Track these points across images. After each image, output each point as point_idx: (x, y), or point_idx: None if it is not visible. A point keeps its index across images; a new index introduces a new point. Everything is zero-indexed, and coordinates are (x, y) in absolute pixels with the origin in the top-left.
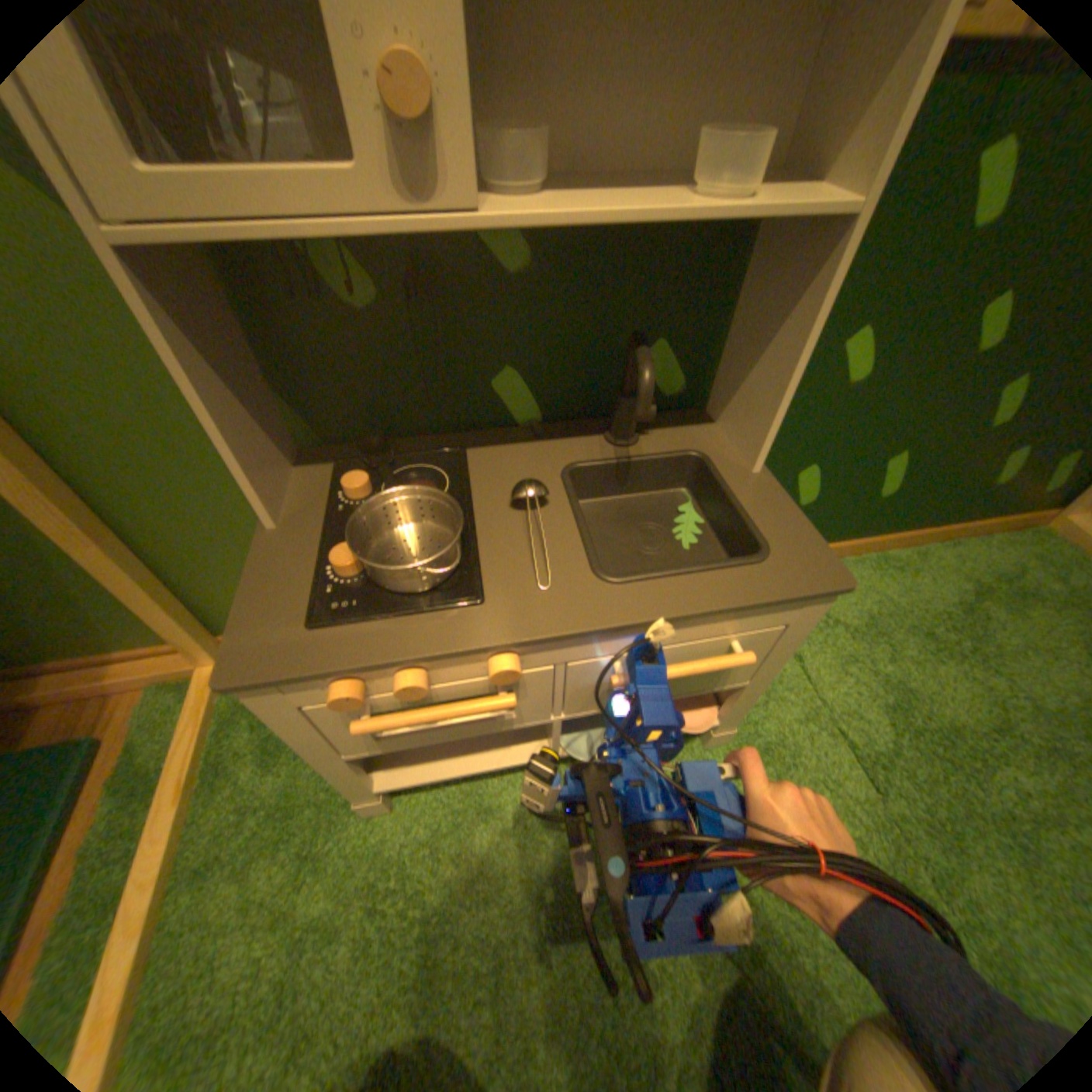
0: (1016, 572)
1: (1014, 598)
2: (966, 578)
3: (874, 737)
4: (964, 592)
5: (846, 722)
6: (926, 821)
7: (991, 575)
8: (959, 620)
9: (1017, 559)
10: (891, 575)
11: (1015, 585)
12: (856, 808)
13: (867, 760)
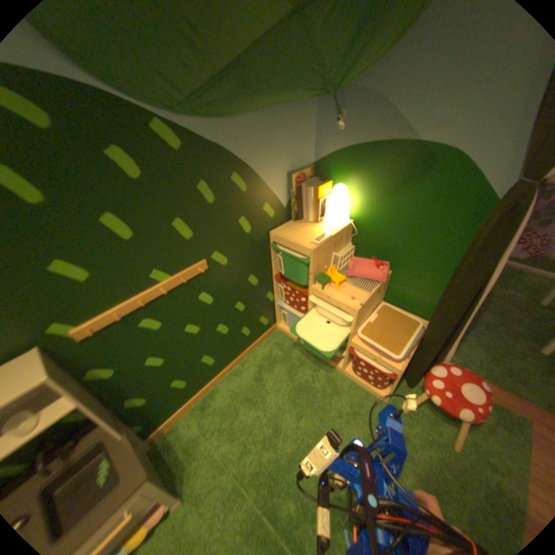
0: (270, 353)
1: (269, 365)
2: (256, 365)
3: (232, 457)
4: (255, 372)
5: (223, 457)
6: (249, 480)
7: (263, 359)
8: (255, 385)
9: (270, 347)
10: (234, 379)
11: (269, 359)
12: (228, 493)
13: (231, 469)
